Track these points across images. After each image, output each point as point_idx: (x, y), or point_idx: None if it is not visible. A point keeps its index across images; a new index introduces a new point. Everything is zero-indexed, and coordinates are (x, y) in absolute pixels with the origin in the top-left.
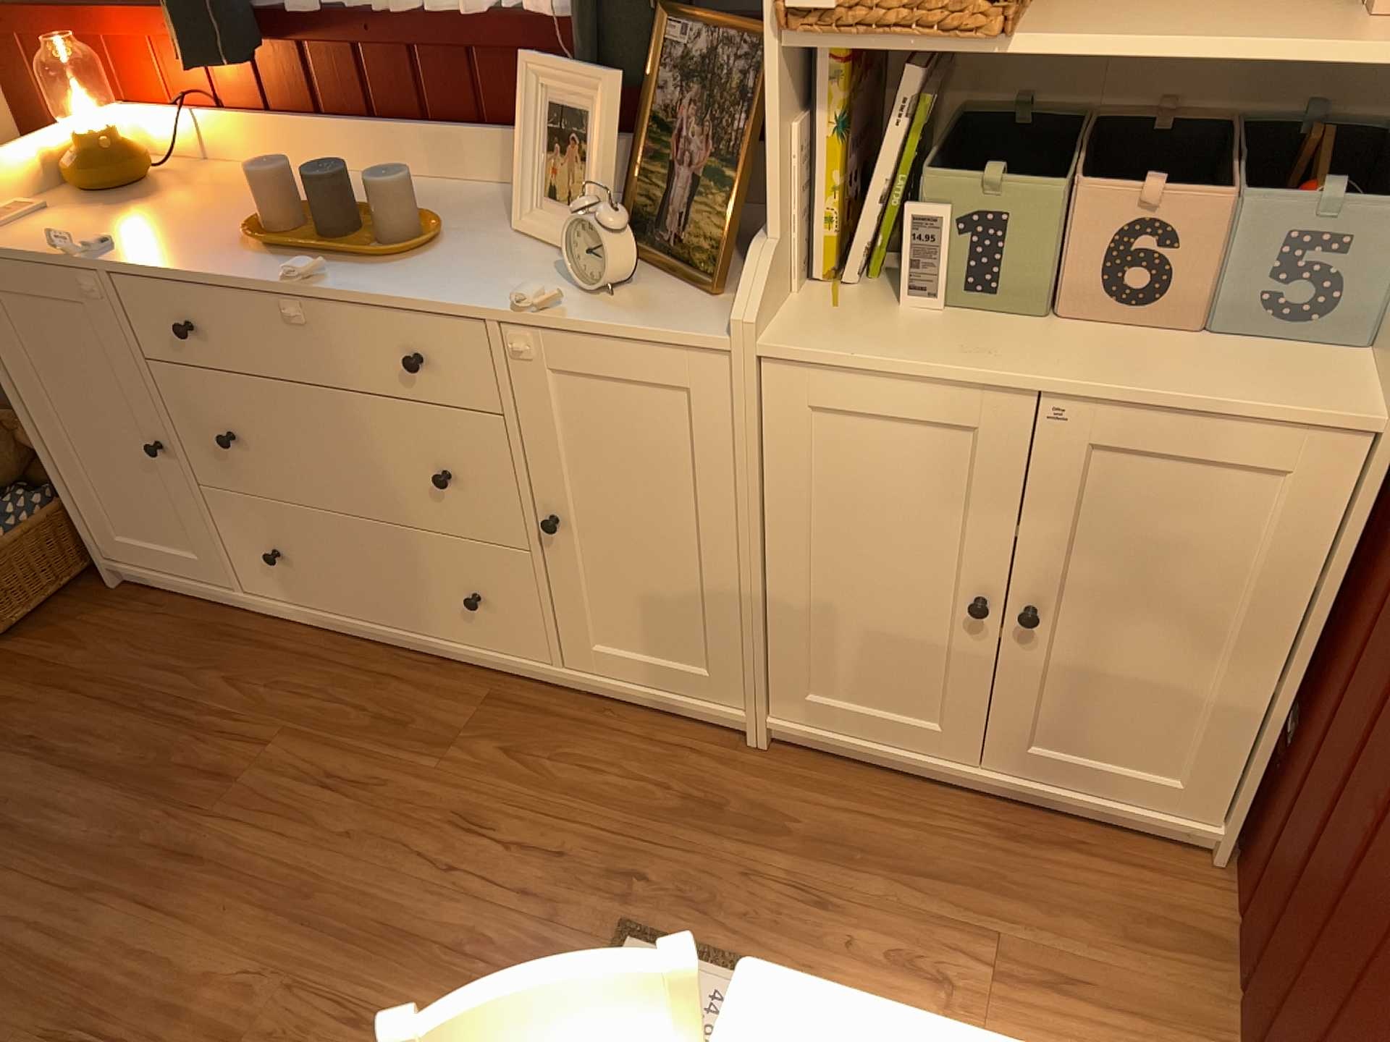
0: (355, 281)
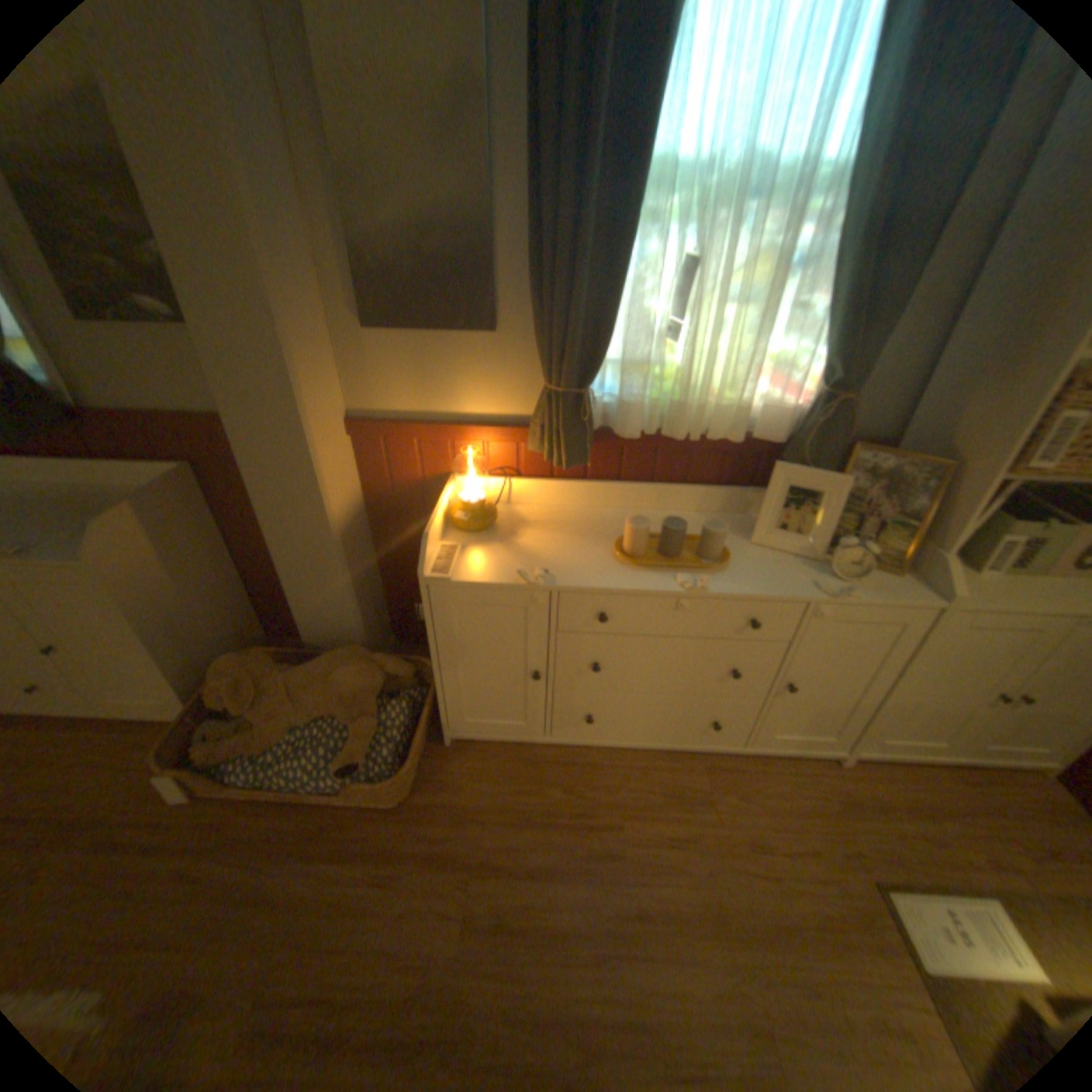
0: (722, 587)
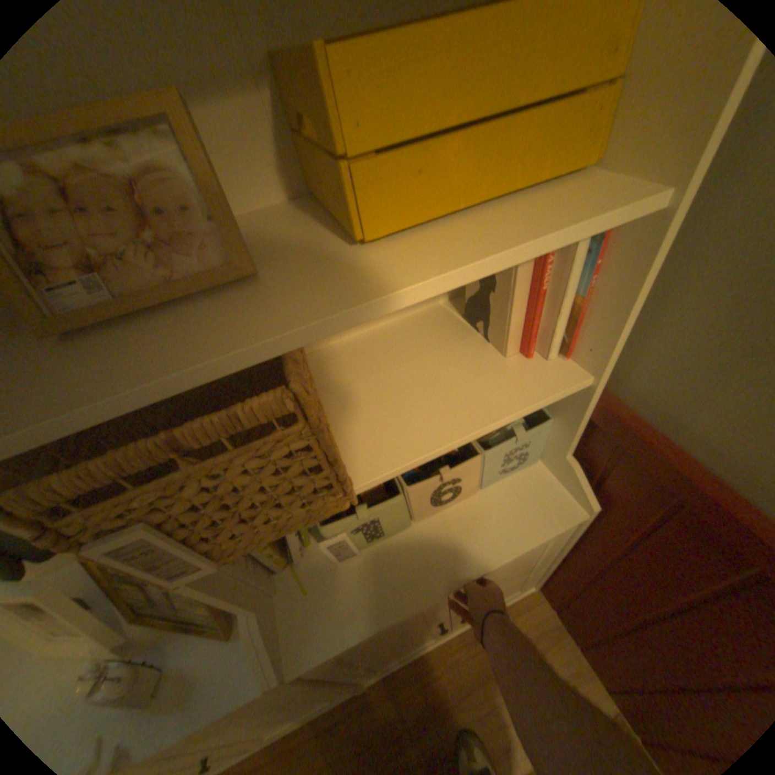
0: None
